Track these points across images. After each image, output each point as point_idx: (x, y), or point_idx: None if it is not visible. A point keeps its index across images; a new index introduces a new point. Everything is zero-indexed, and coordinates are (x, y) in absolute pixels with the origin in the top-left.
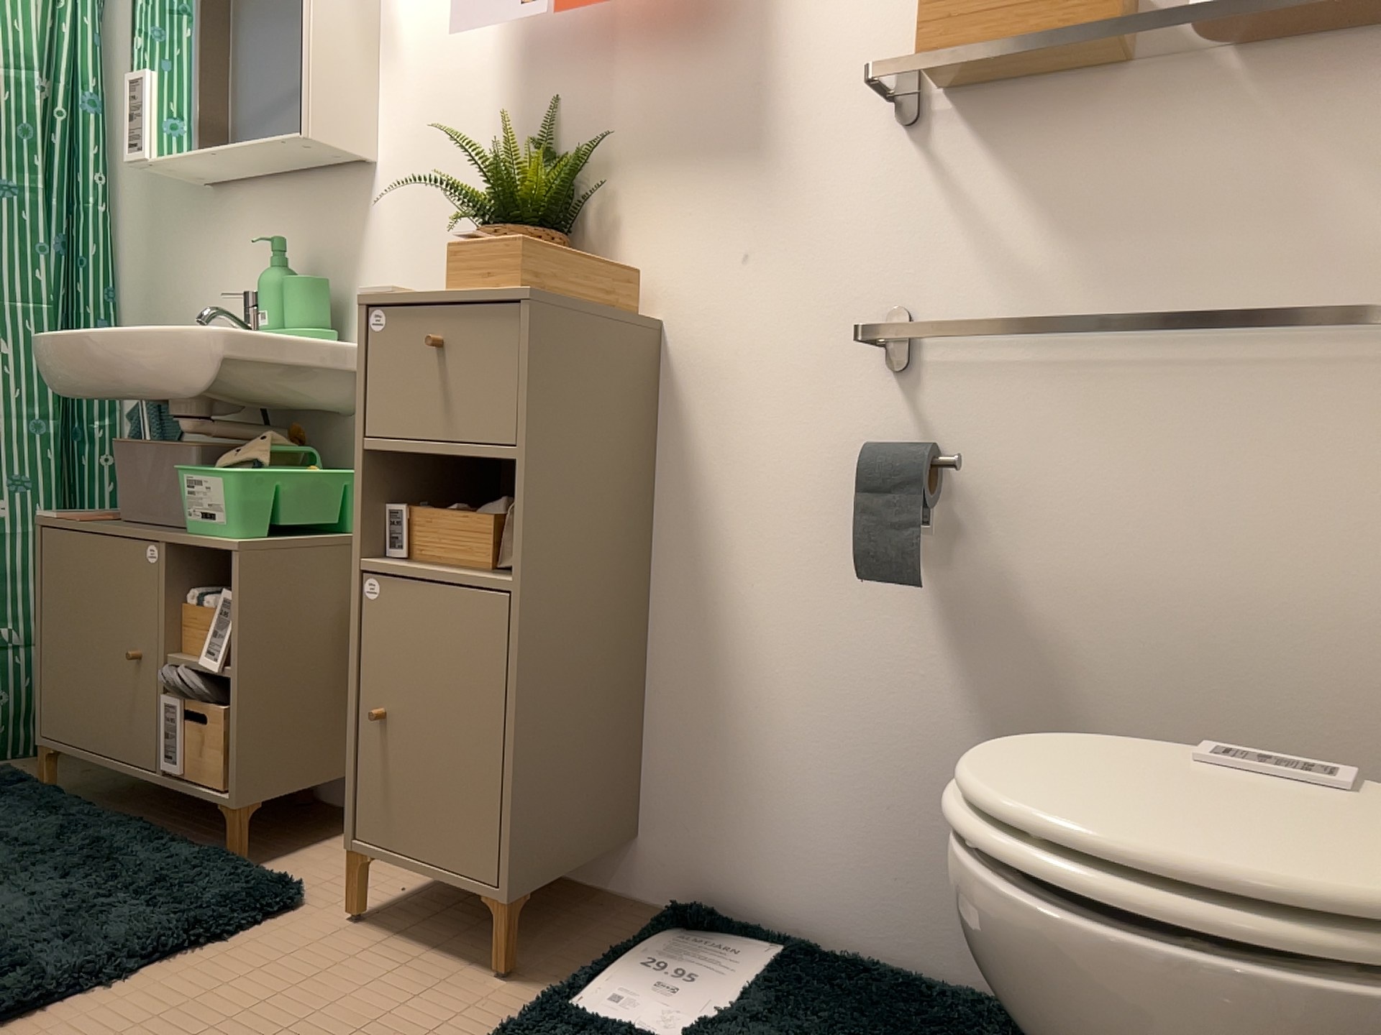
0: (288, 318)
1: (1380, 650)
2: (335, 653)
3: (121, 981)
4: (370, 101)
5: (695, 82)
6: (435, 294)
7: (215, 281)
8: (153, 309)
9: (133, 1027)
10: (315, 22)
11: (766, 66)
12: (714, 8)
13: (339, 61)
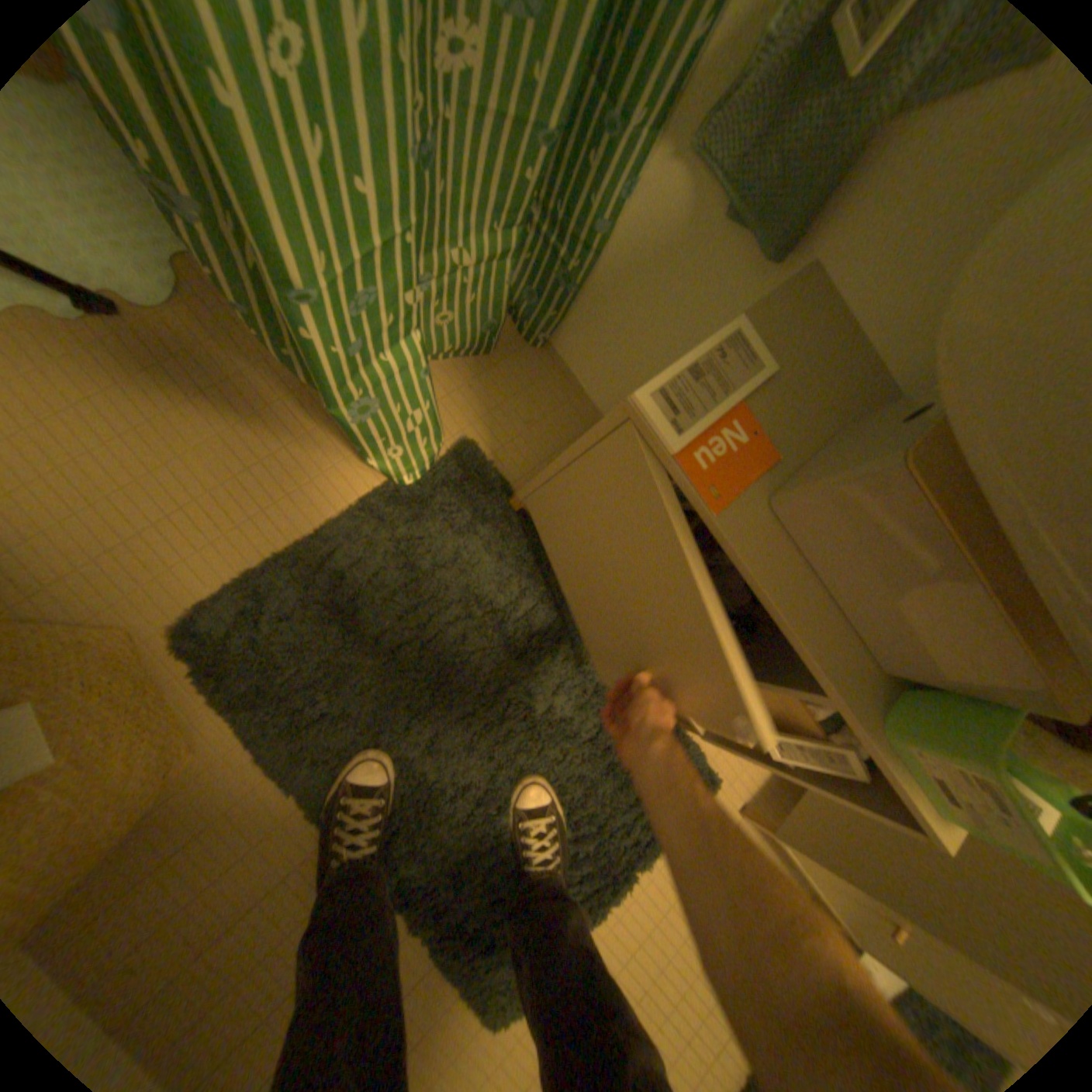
0: None
1: None
2: None
3: (631, 896)
4: None
5: None
6: None
7: None
8: None
9: (644, 950)
10: None
11: None
12: None
13: None
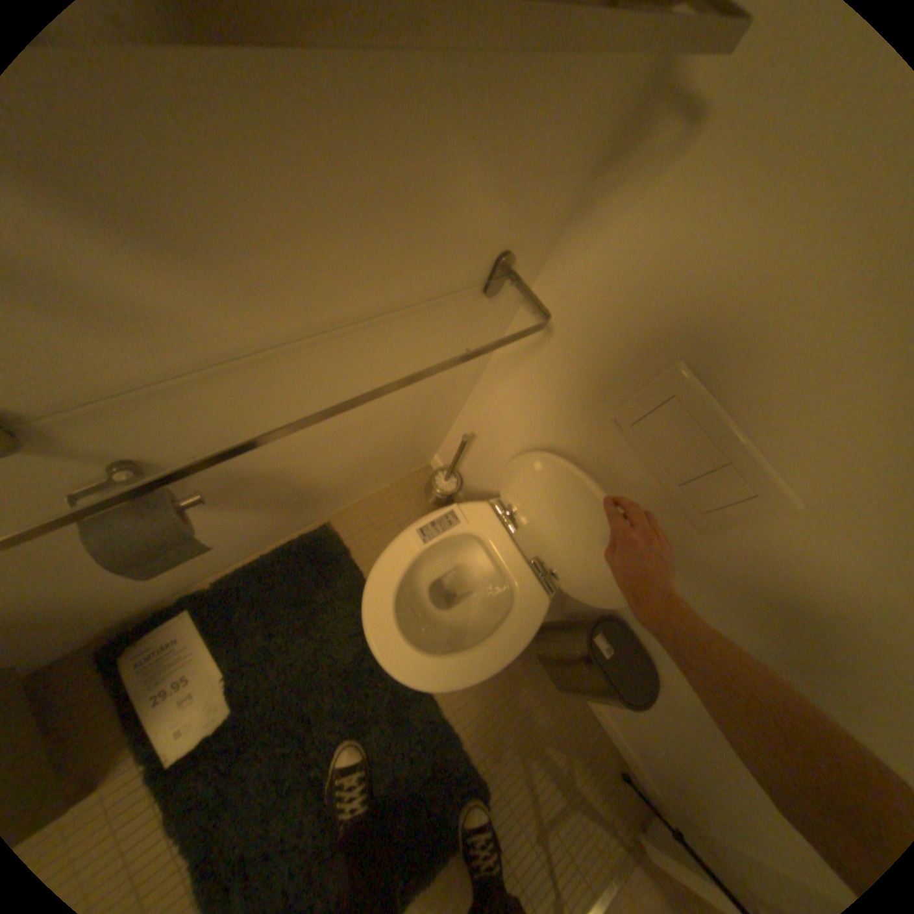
0: None
1: (423, 398)
2: None
3: None
4: None
5: None
6: None
7: None
8: None
9: None
10: None
11: None
12: None
13: None
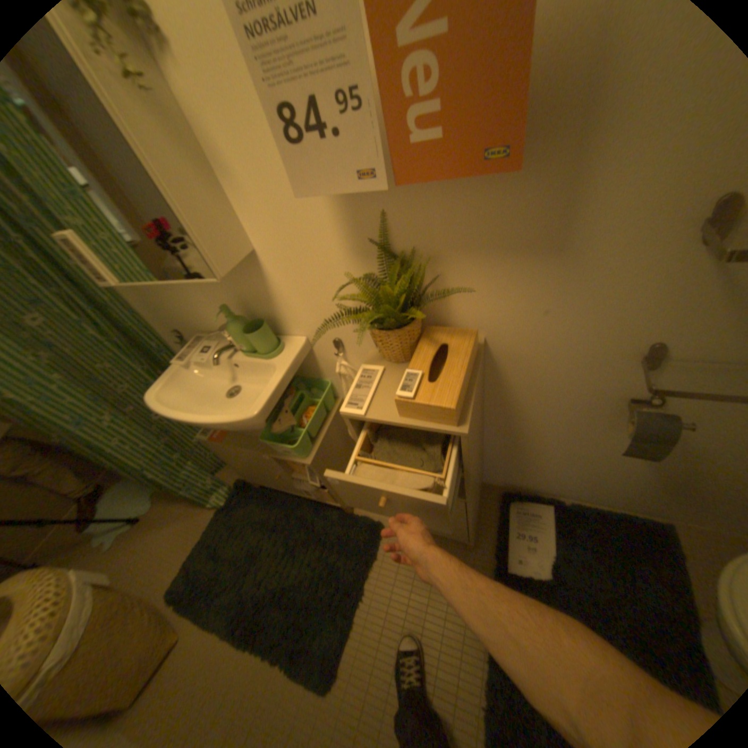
0: (258, 349)
1: None
2: (347, 447)
3: (364, 598)
4: (231, 216)
5: (508, 199)
6: (395, 419)
7: (185, 305)
8: (158, 314)
9: (384, 621)
10: (173, 194)
11: (579, 189)
12: (528, 134)
13: (202, 207)
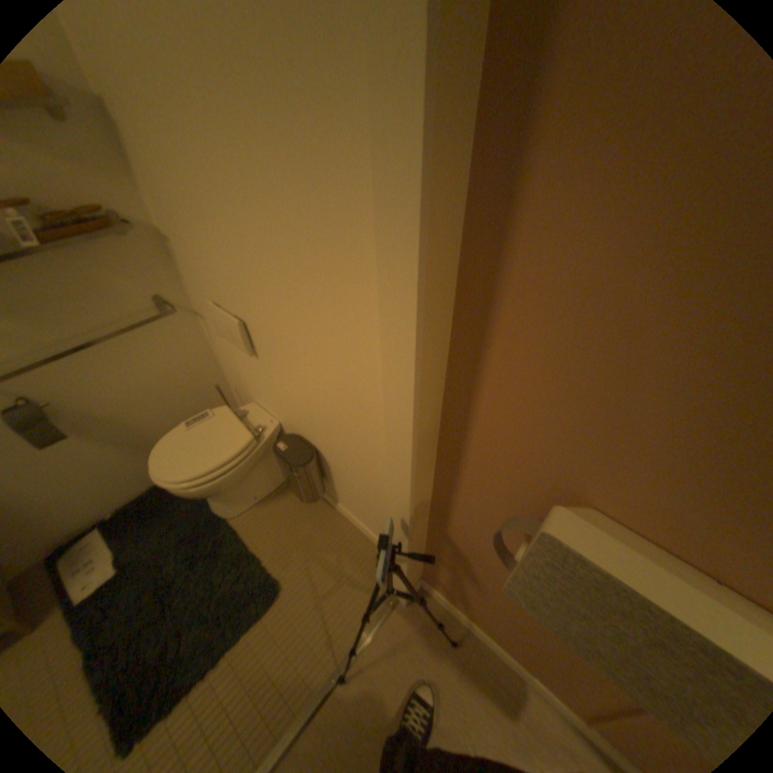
0: None
1: (182, 373)
2: None
3: None
4: None
5: None
6: None
7: None
8: None
9: None
10: None
11: None
12: None
13: None
